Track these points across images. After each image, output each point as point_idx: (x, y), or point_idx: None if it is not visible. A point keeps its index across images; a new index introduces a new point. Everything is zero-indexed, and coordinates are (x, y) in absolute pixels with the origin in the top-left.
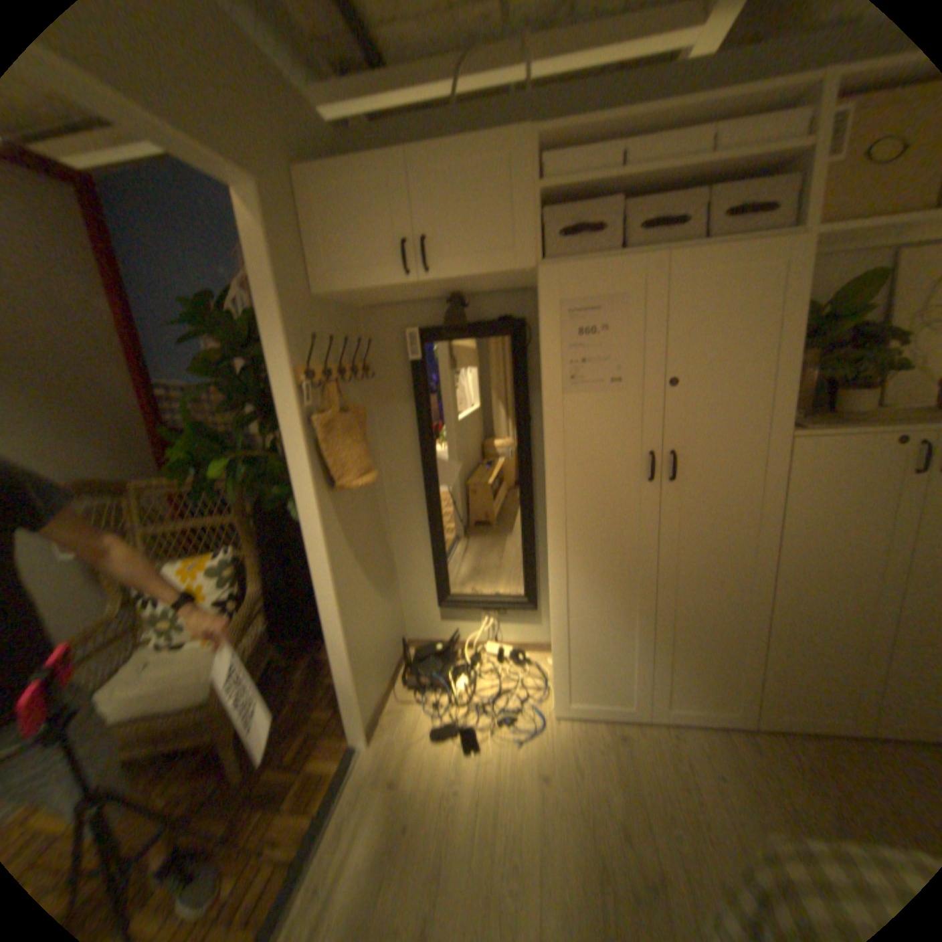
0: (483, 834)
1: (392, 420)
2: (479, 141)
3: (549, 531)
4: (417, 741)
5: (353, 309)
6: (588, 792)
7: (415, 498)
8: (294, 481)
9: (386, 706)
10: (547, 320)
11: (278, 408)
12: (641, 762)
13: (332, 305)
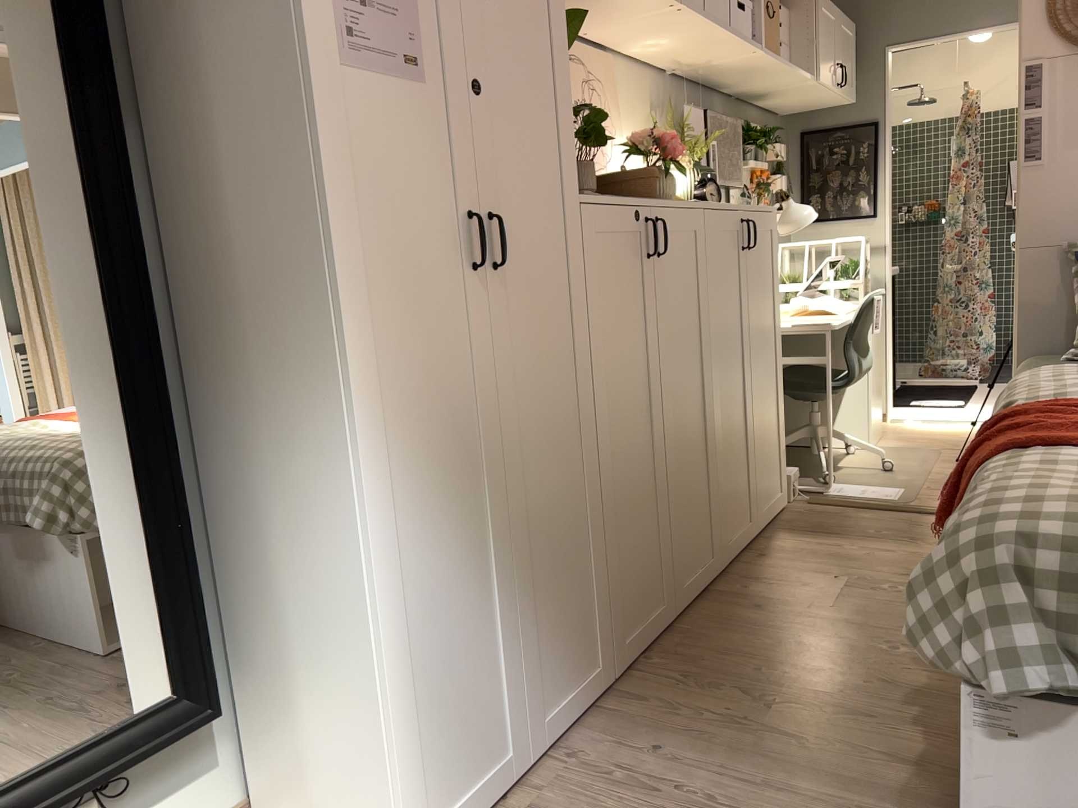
0: None
1: None
2: None
3: (344, 394)
4: None
5: None
6: None
7: None
8: None
9: None
10: None
11: None
12: None
13: None
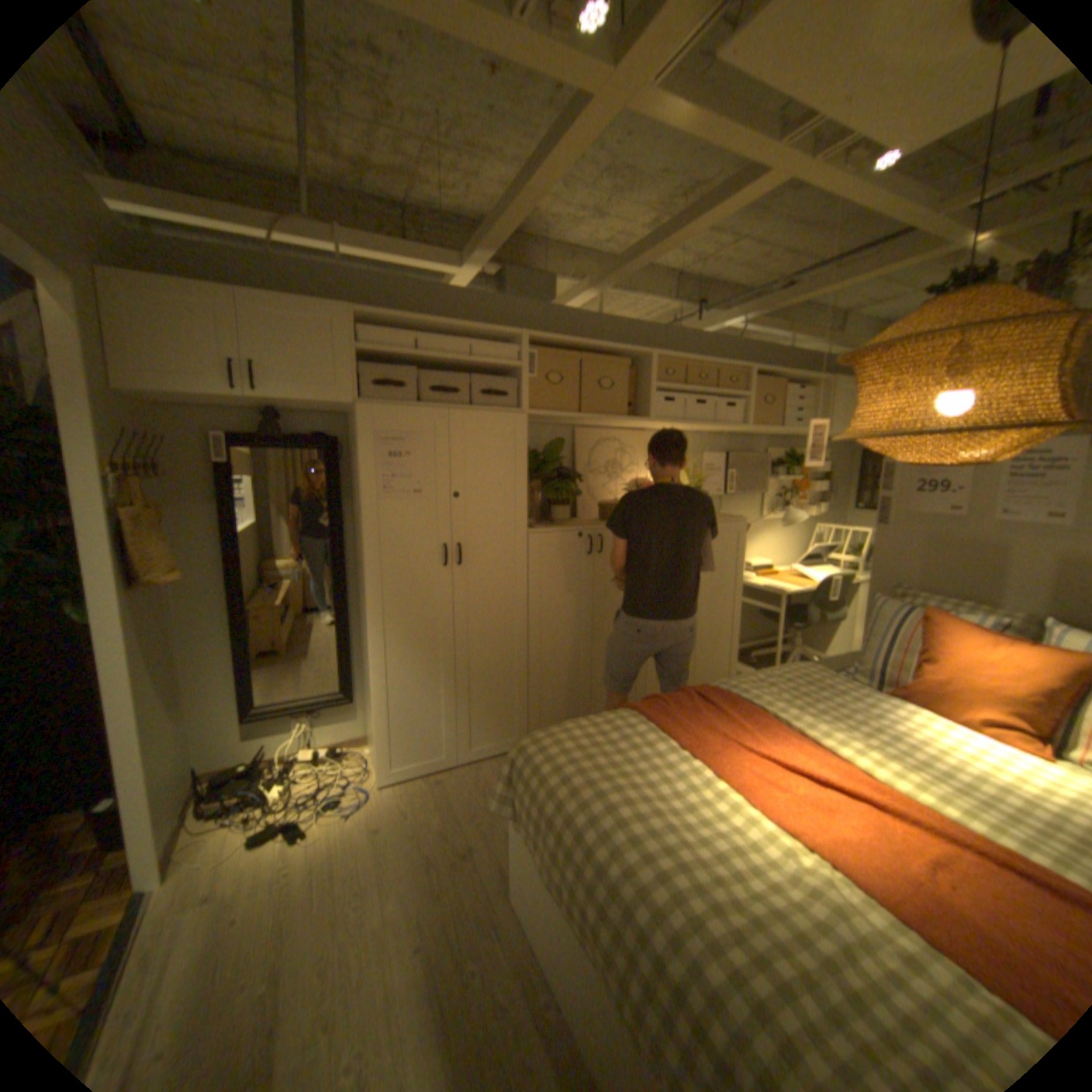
0: (320, 886)
1: (185, 520)
2: (307, 302)
3: (369, 611)
4: (230, 854)
5: (145, 402)
6: (411, 823)
7: (212, 603)
8: (89, 573)
9: (178, 840)
10: (365, 442)
11: (77, 496)
12: (450, 791)
13: (128, 397)
